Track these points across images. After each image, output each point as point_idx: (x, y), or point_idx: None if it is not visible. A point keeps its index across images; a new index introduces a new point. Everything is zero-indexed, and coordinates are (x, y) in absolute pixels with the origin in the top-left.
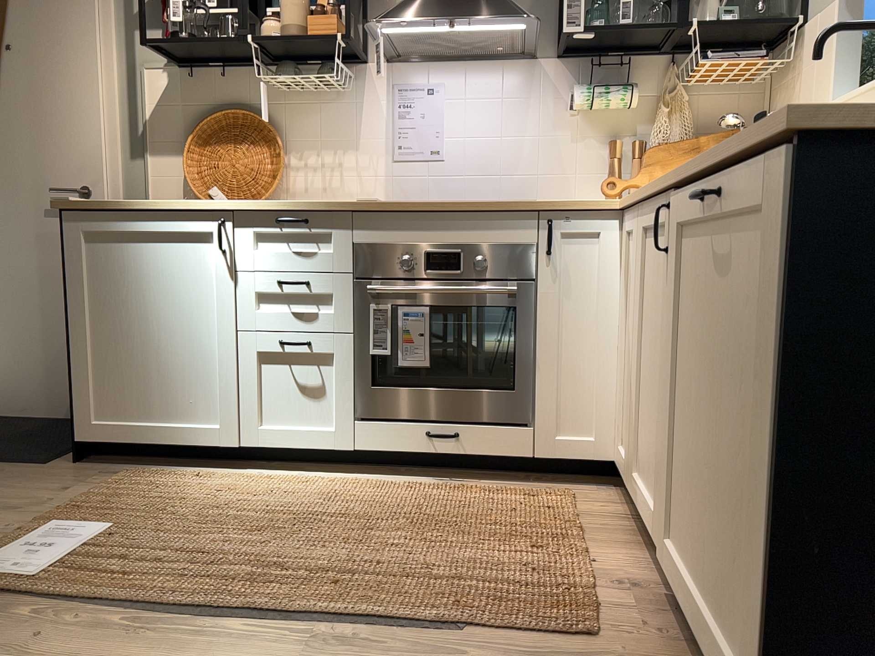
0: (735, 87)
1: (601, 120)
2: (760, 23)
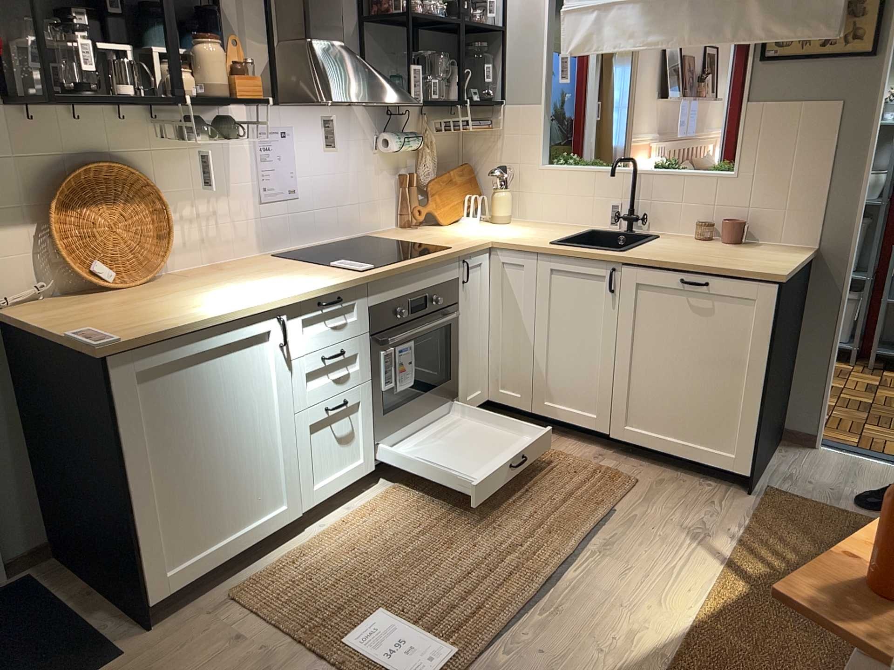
0: (454, 131)
1: (391, 156)
2: (488, 101)
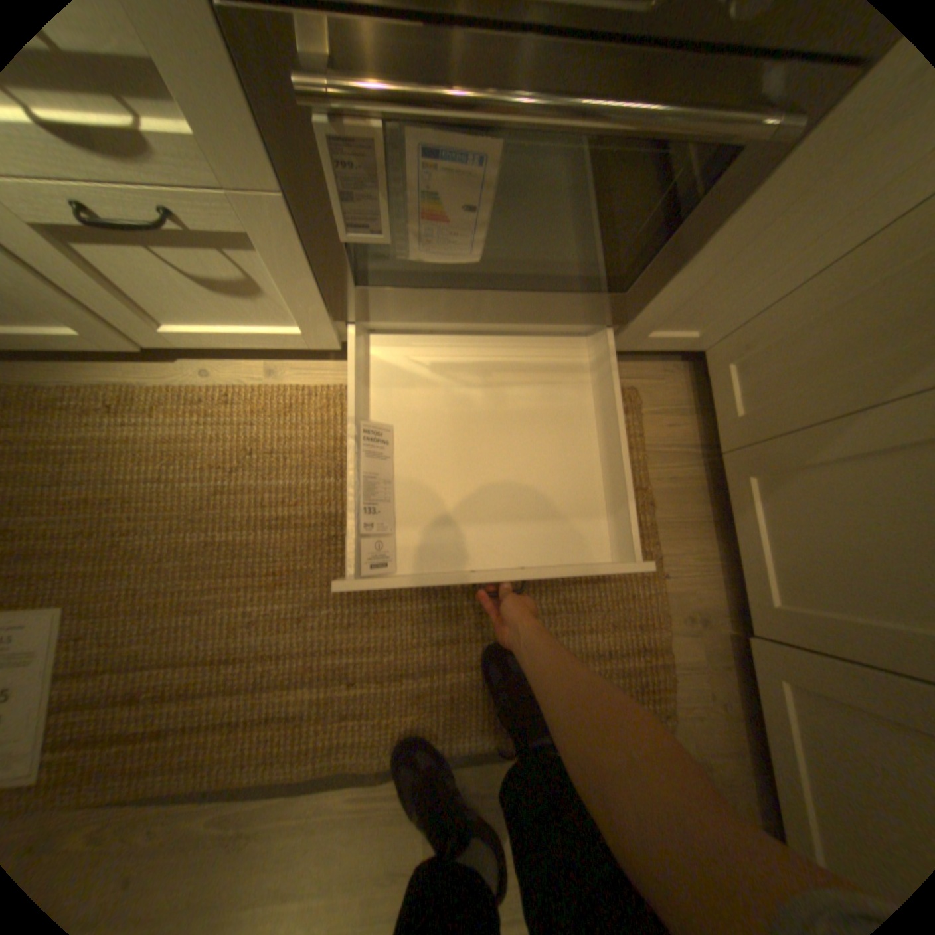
0: None
1: None
2: None
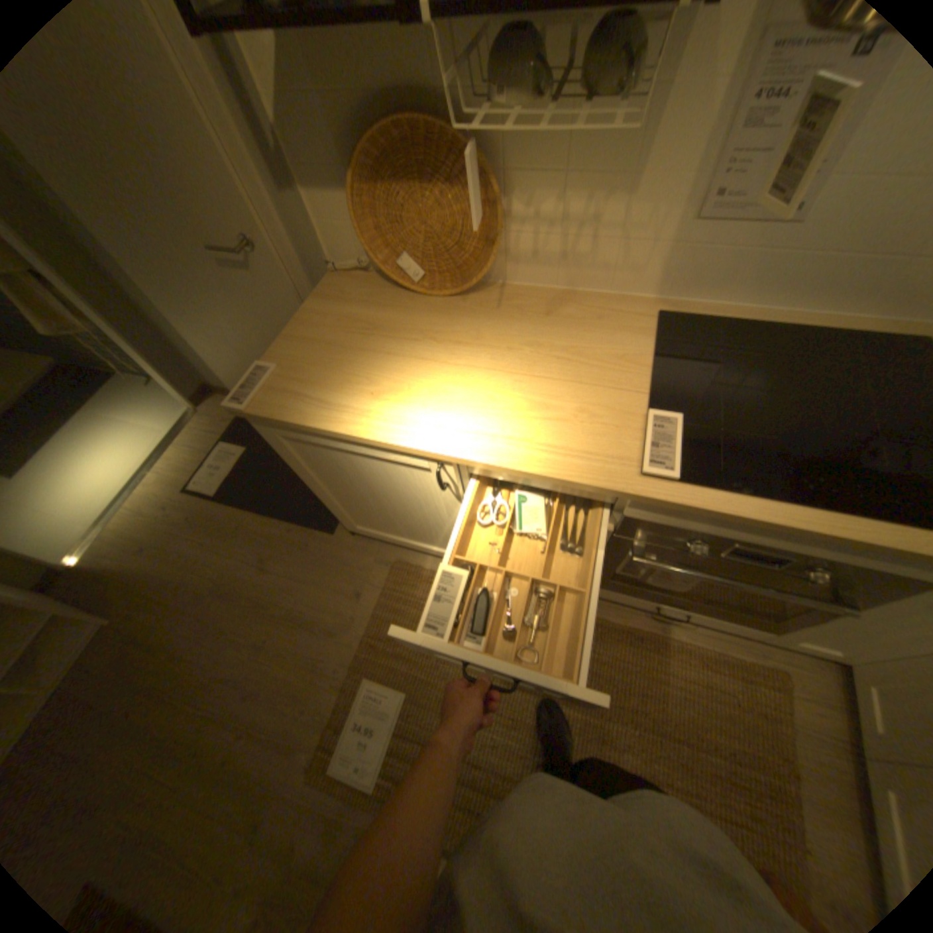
0: None
1: None
2: None
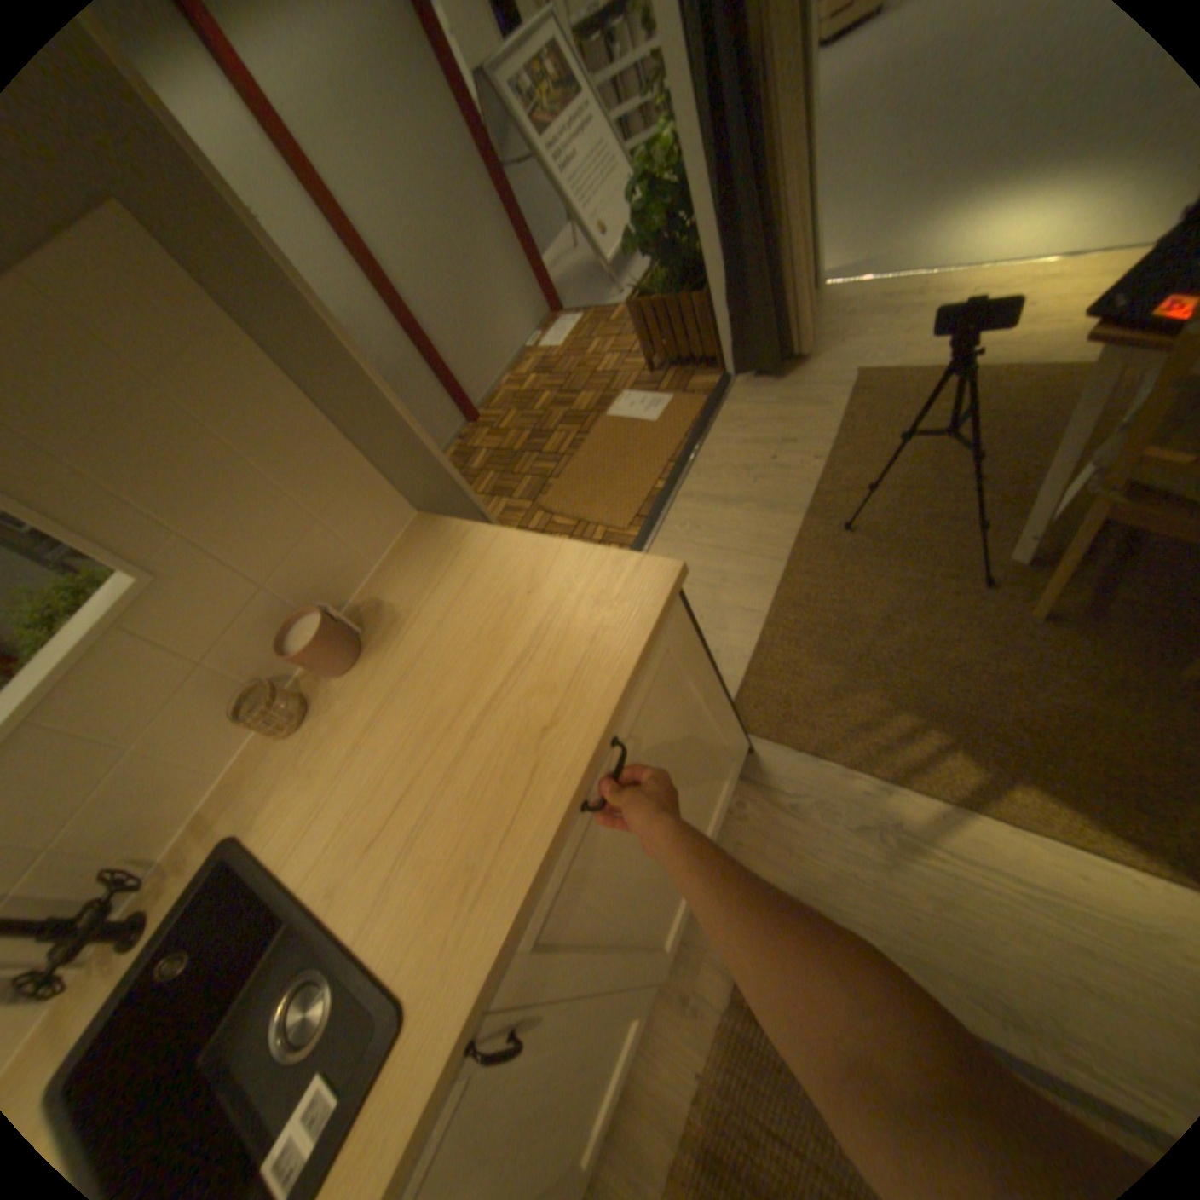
0: None
1: None
2: None
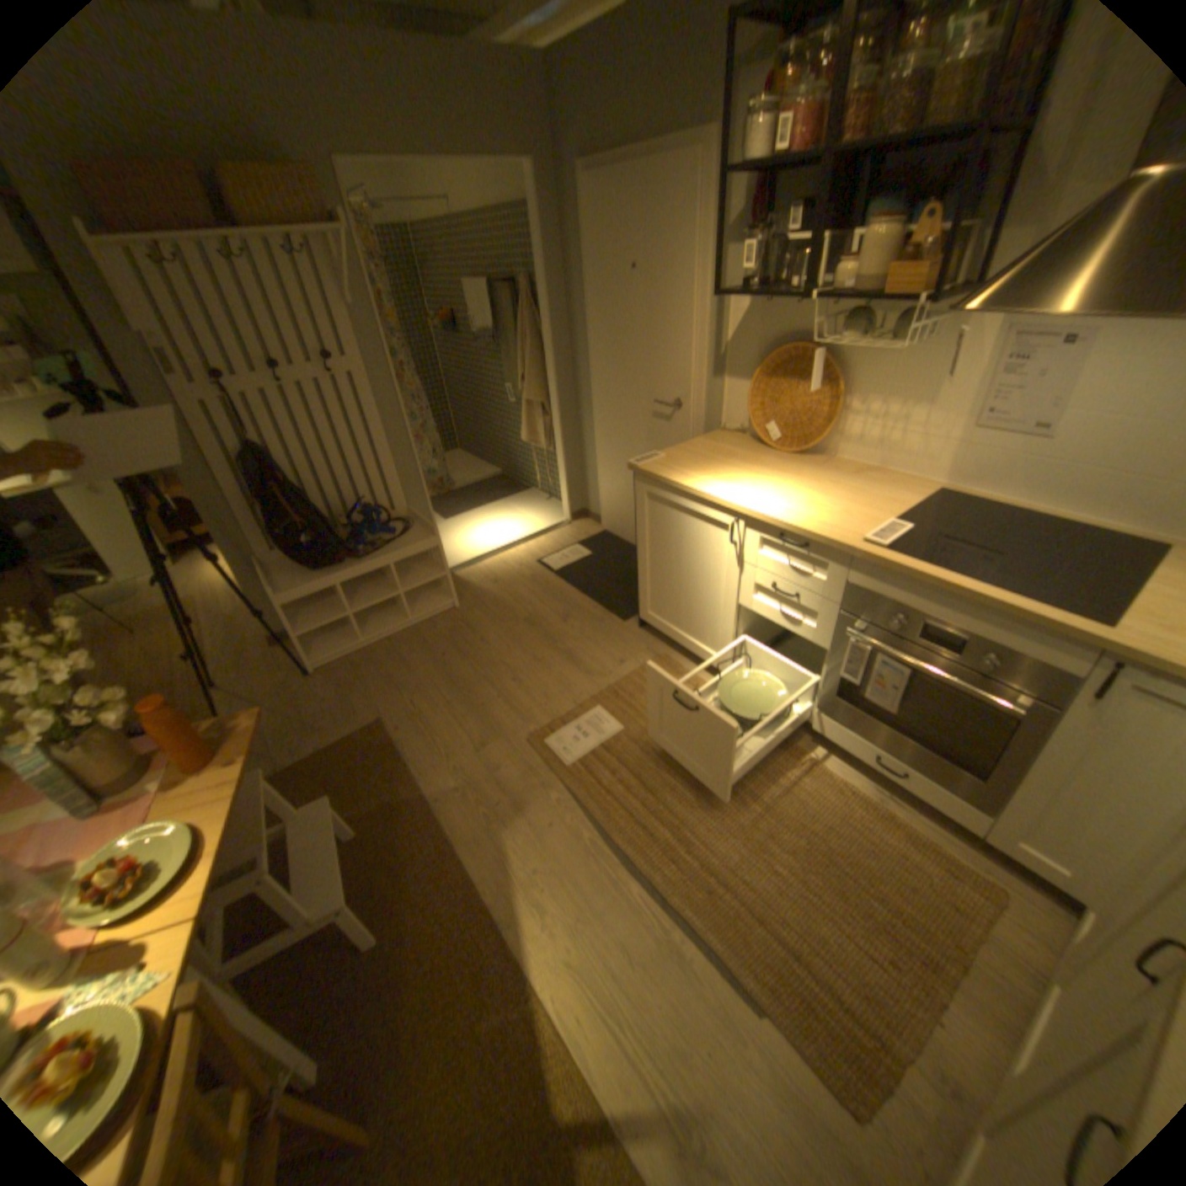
0: None
1: None
2: None
